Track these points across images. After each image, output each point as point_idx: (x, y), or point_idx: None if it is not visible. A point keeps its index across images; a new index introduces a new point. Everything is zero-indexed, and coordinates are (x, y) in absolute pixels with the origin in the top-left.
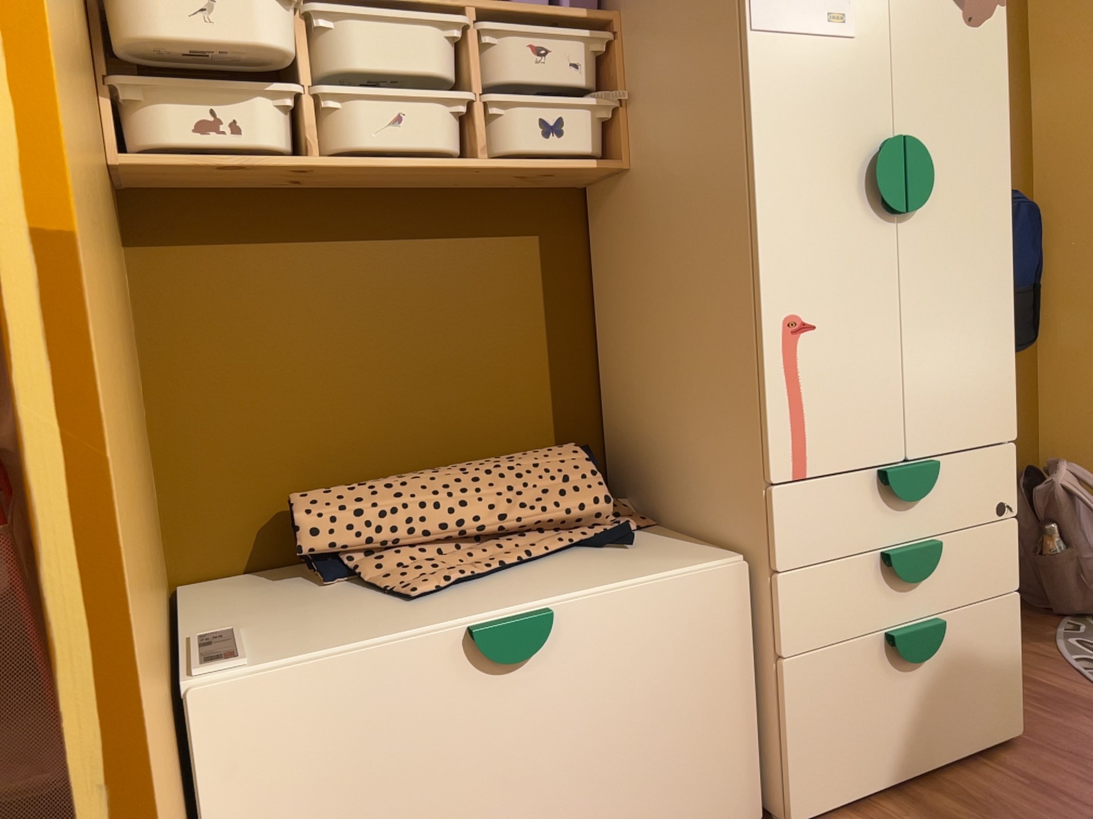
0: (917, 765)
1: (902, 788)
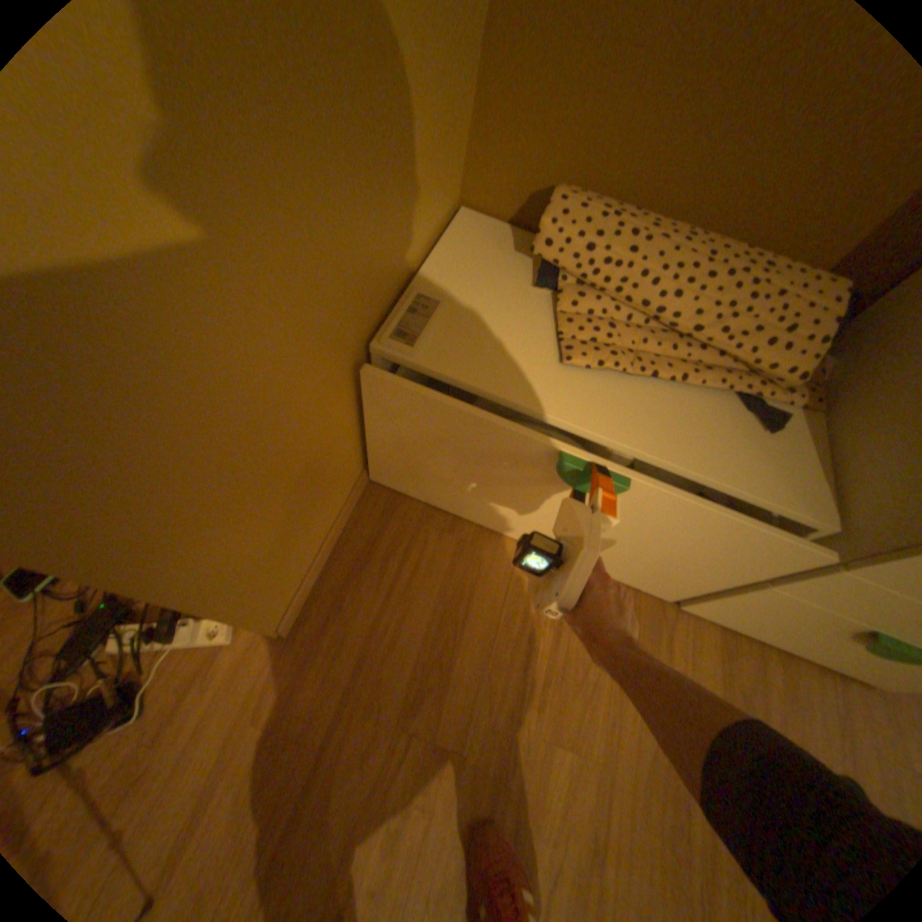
0: (789, 648)
1: (763, 642)
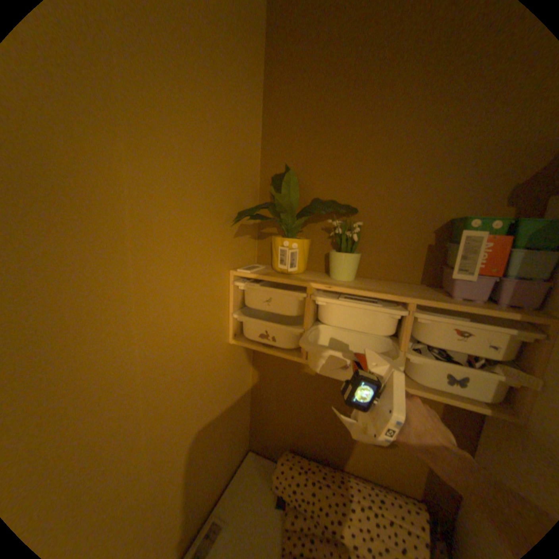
0: None
1: None
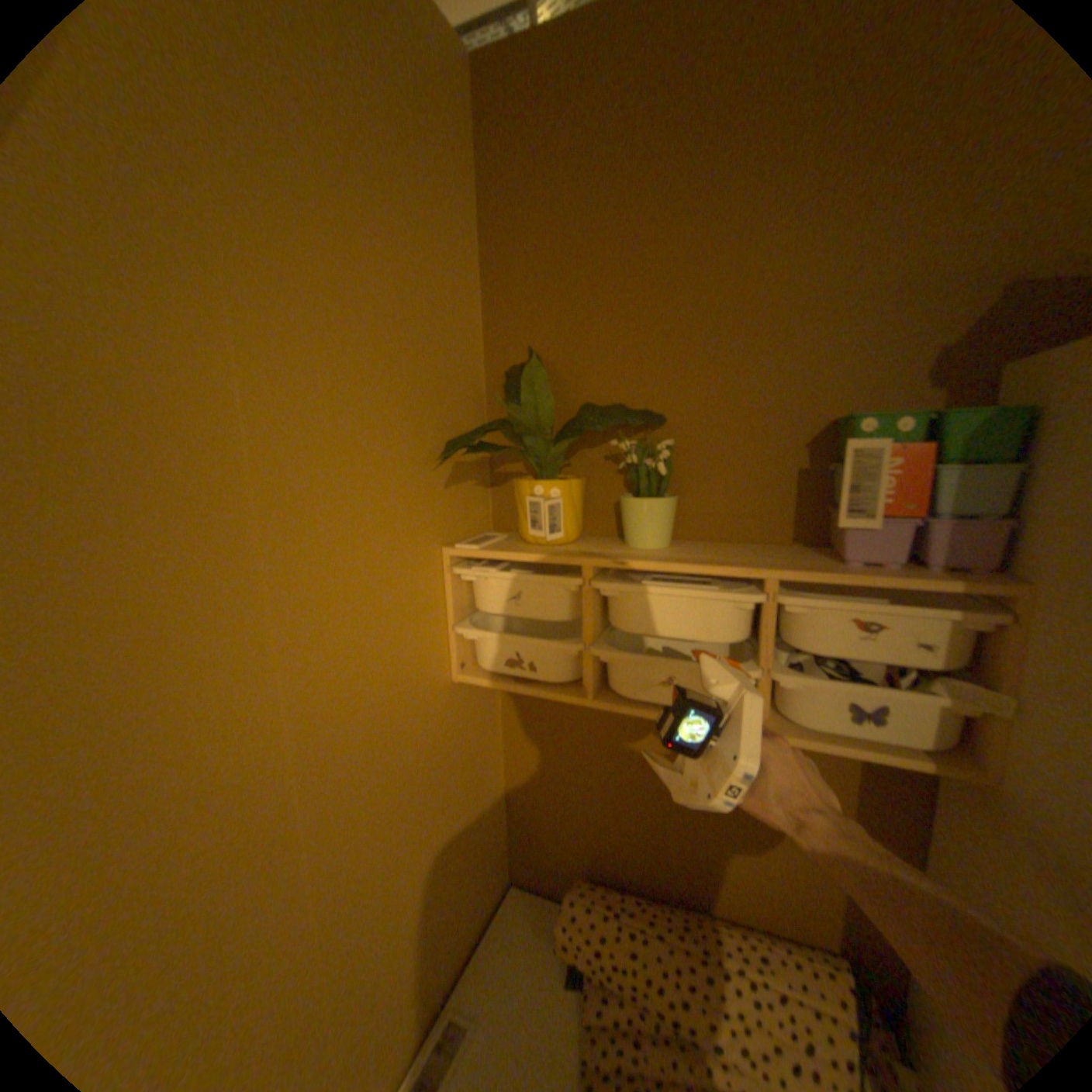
0: None
1: None
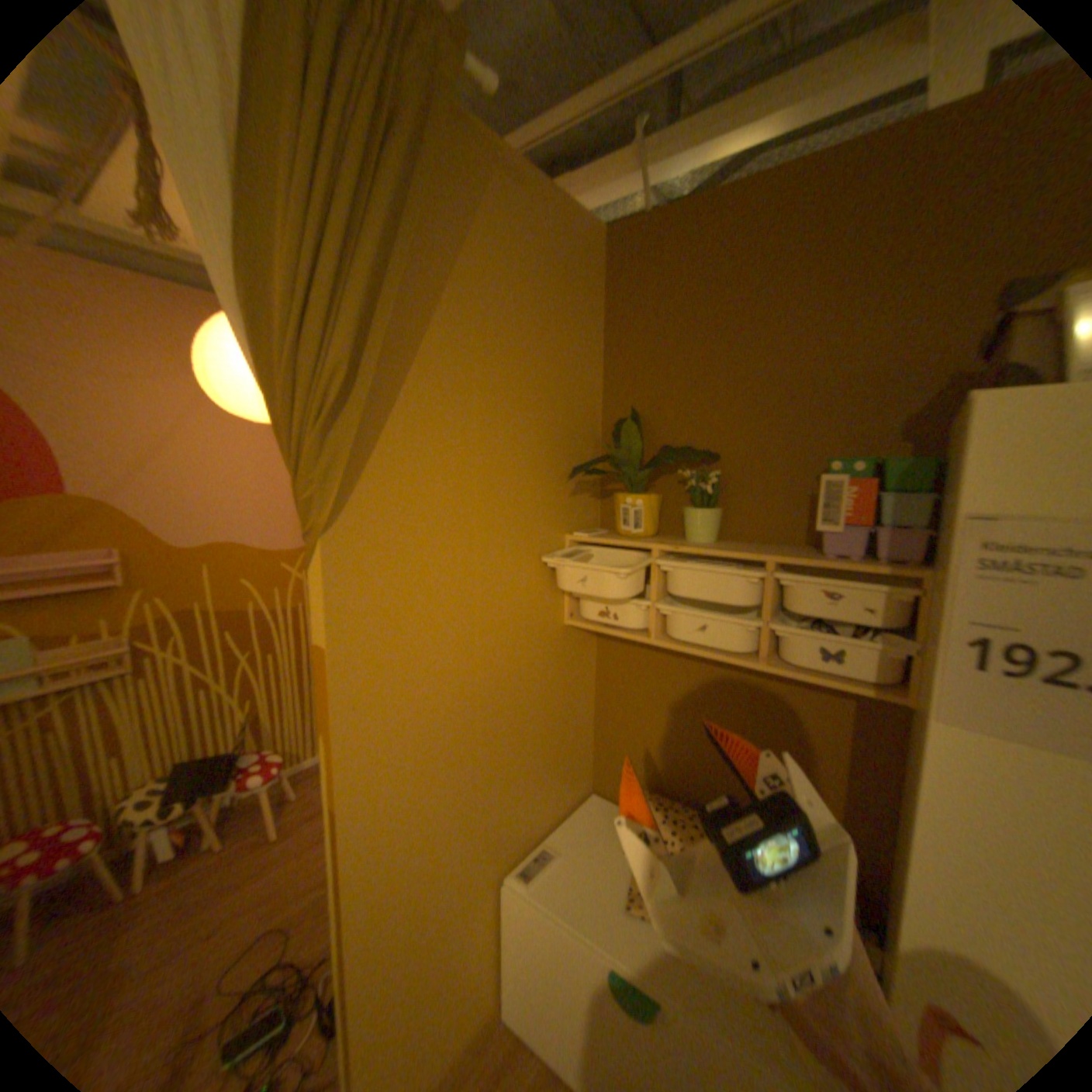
0: None
1: None
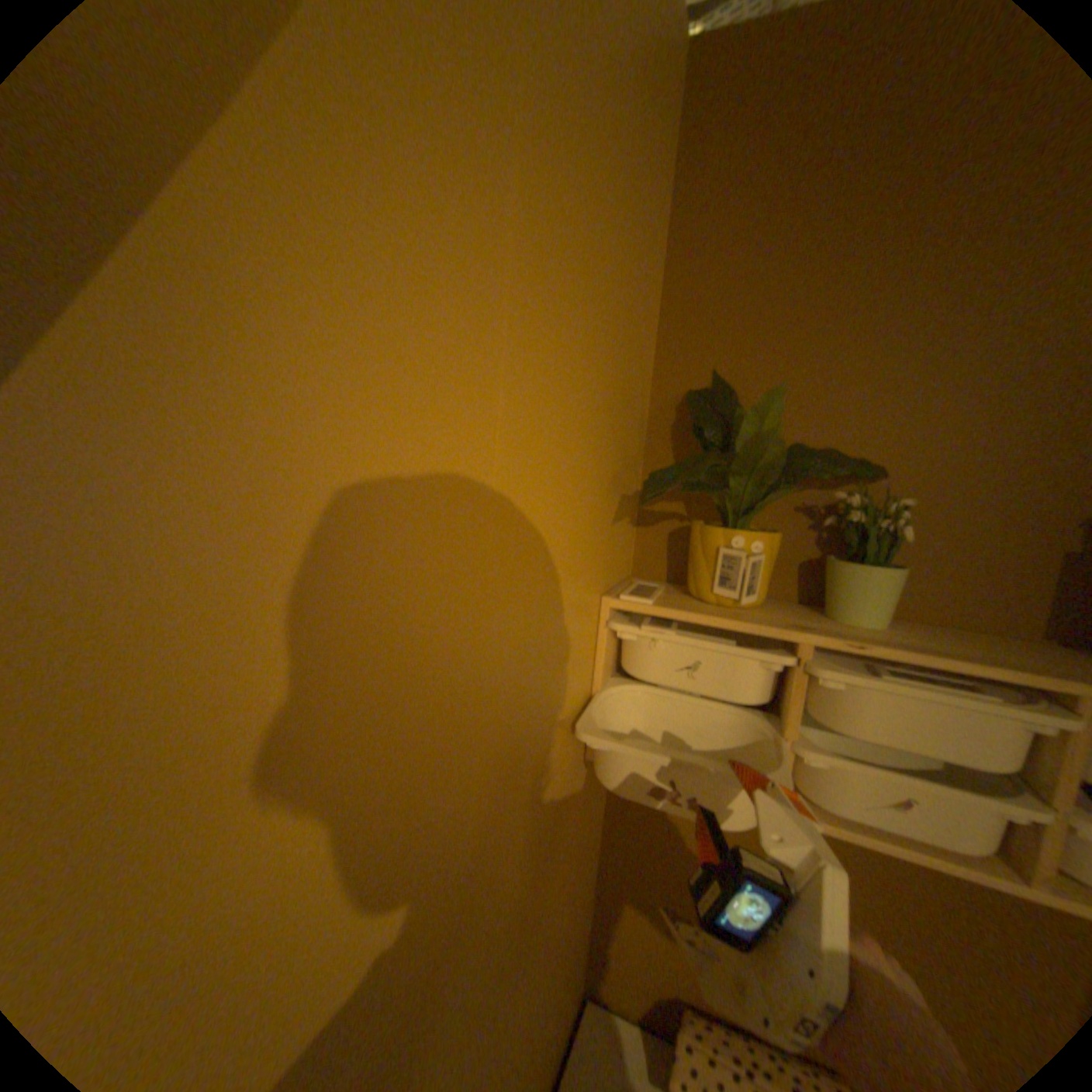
0: None
1: None
